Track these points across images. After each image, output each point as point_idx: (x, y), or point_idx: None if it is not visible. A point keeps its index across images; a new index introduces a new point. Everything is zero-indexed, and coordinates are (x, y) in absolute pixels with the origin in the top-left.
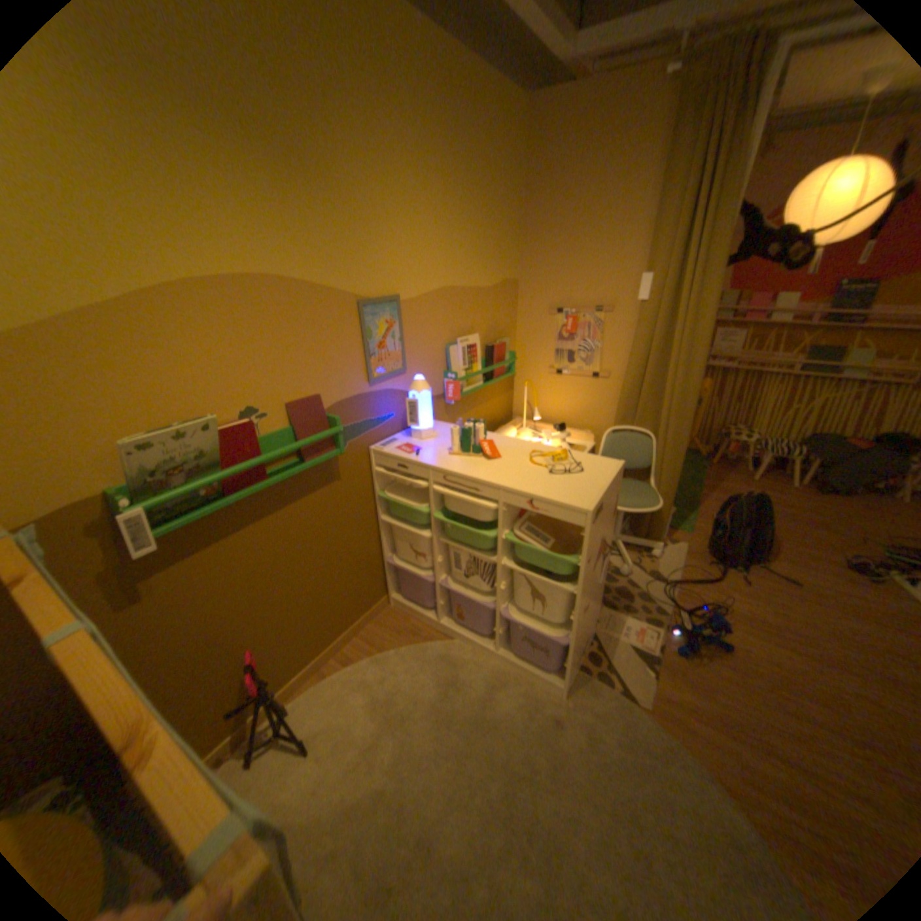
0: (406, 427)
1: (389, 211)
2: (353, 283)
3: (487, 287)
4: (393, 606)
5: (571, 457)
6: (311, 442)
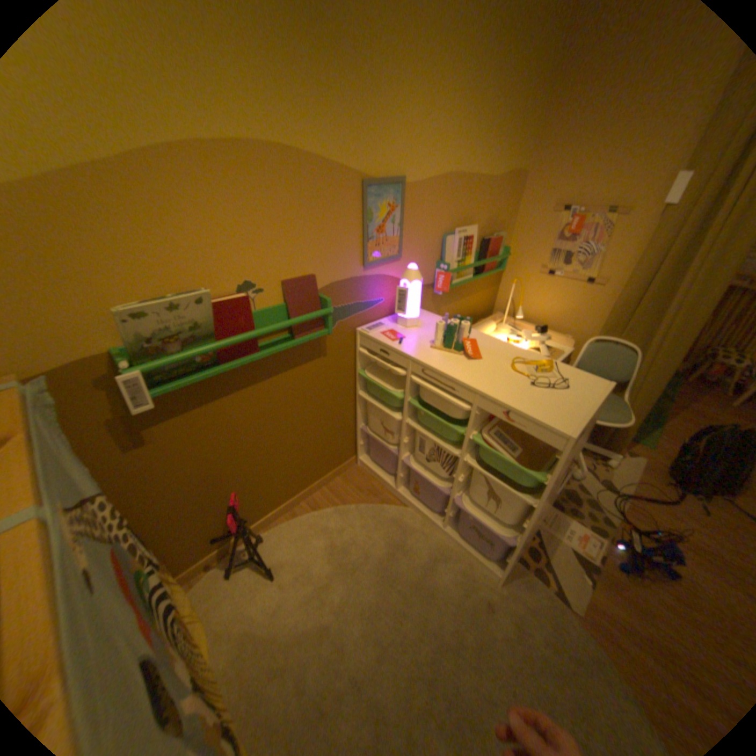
0: (393, 312)
1: (409, 78)
2: (361, 160)
3: (496, 176)
4: (360, 466)
5: (556, 369)
6: (301, 321)
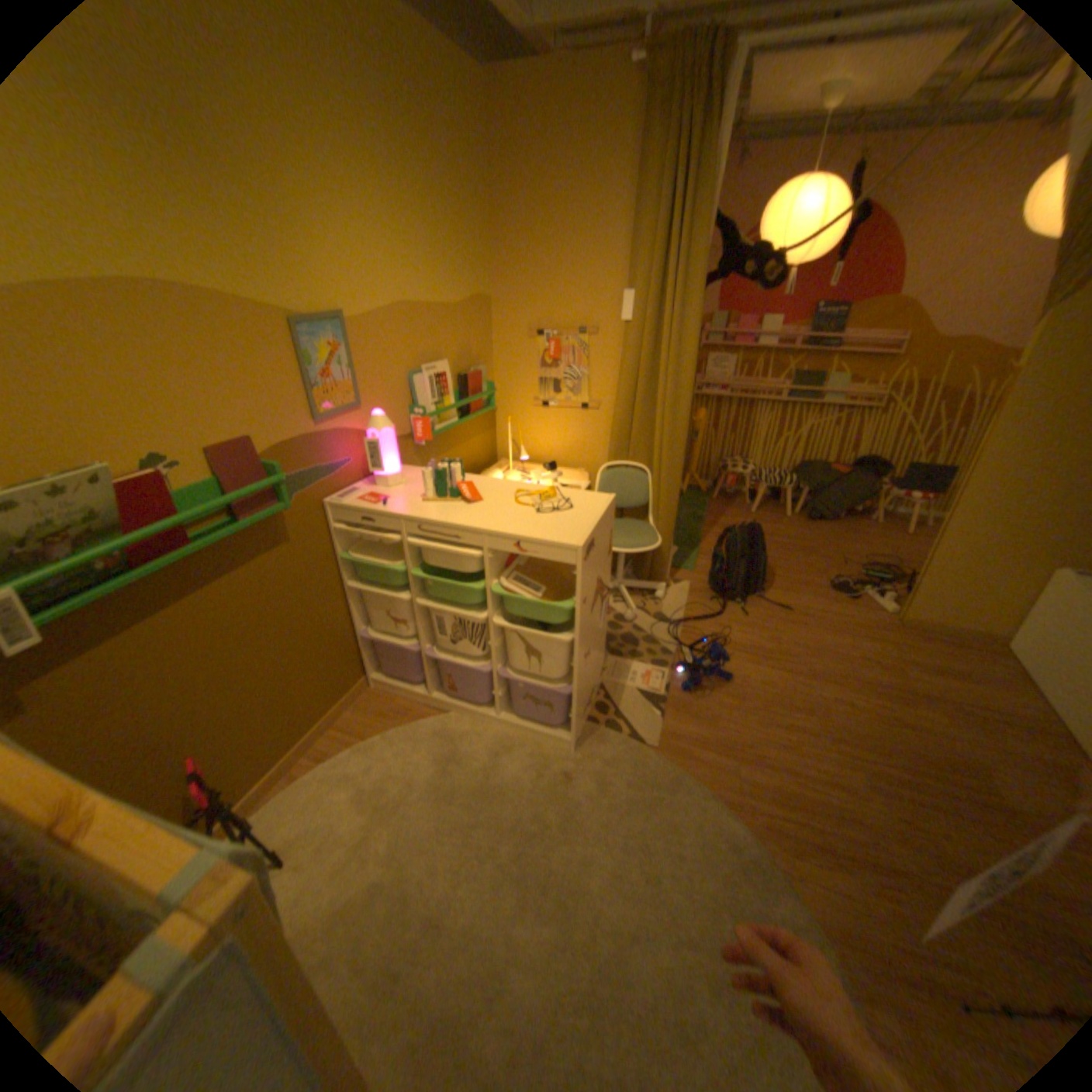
0: (368, 474)
1: (318, 204)
2: (280, 295)
3: (453, 304)
4: (373, 687)
5: (559, 495)
6: (244, 495)
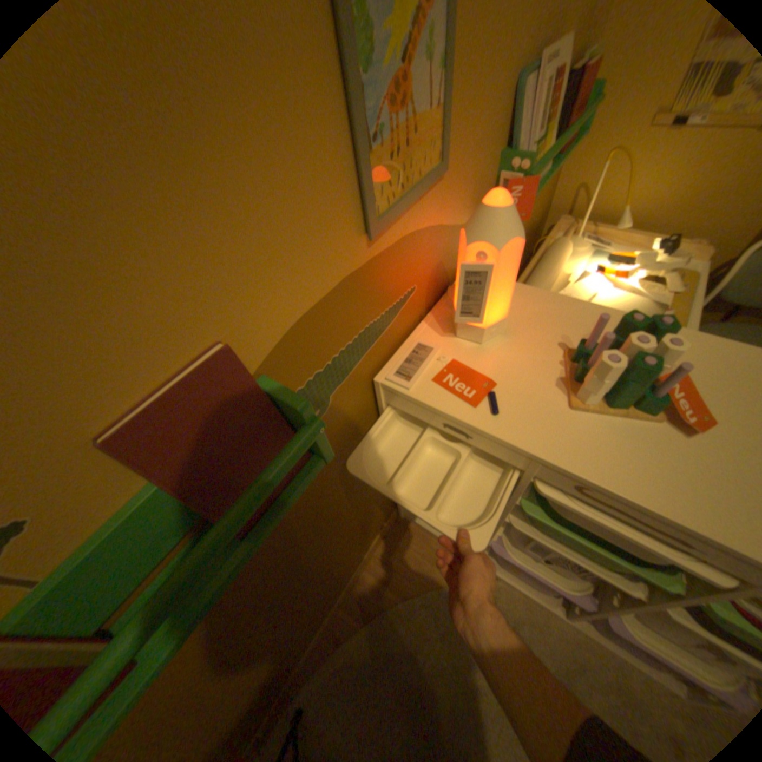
0: (434, 299)
1: None
2: None
3: None
4: (404, 518)
5: None
6: (236, 528)
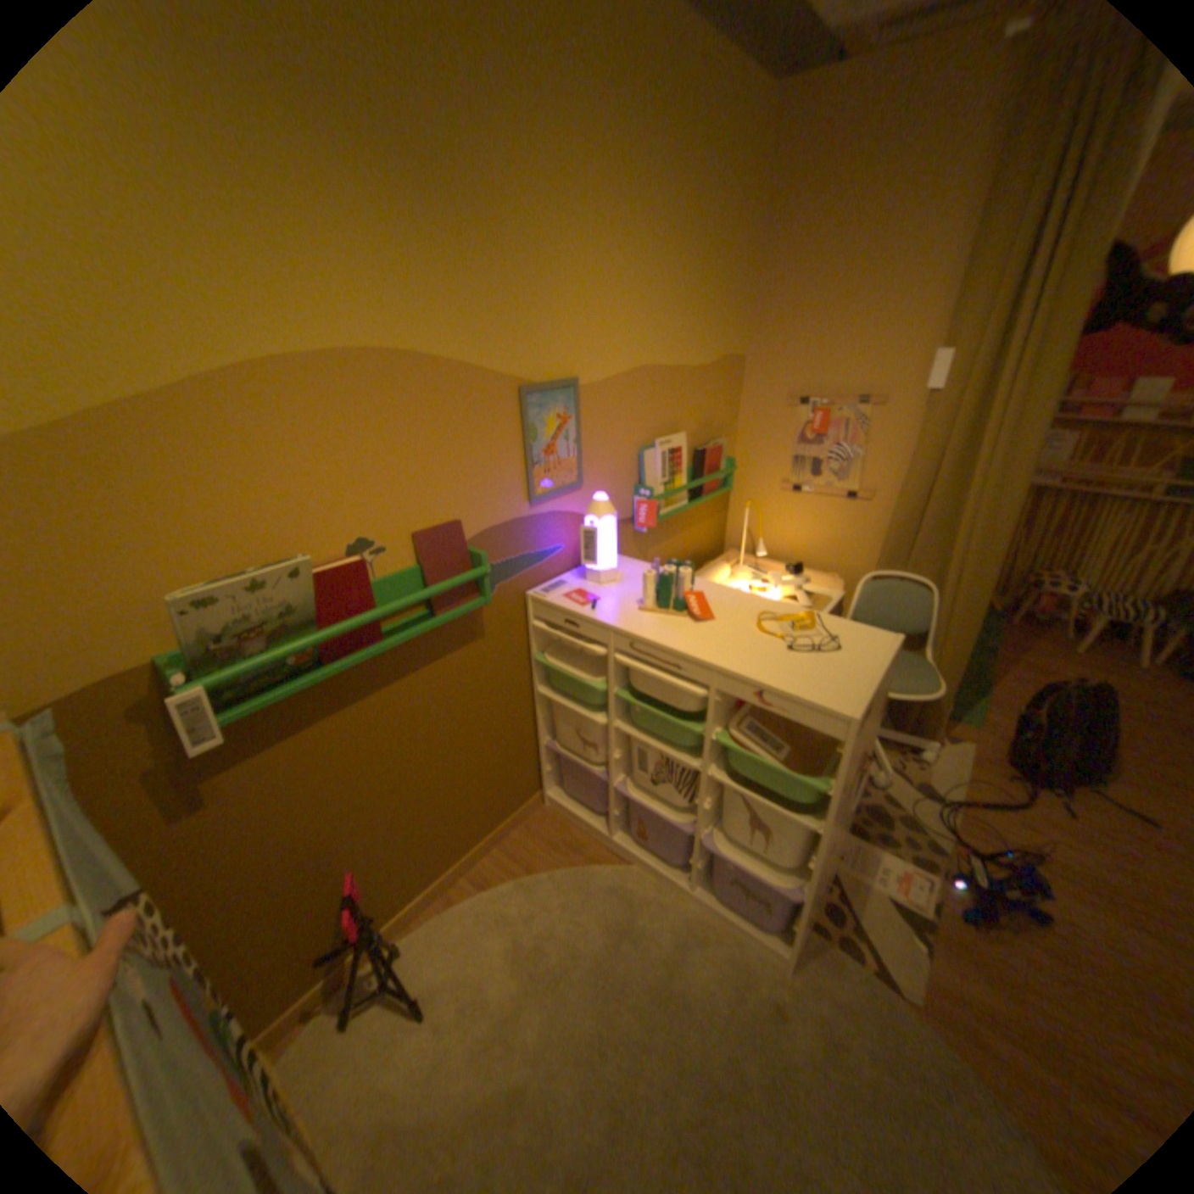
0: (579, 563)
1: (571, 255)
2: (515, 360)
3: (702, 366)
4: (549, 807)
5: (821, 624)
6: (445, 589)
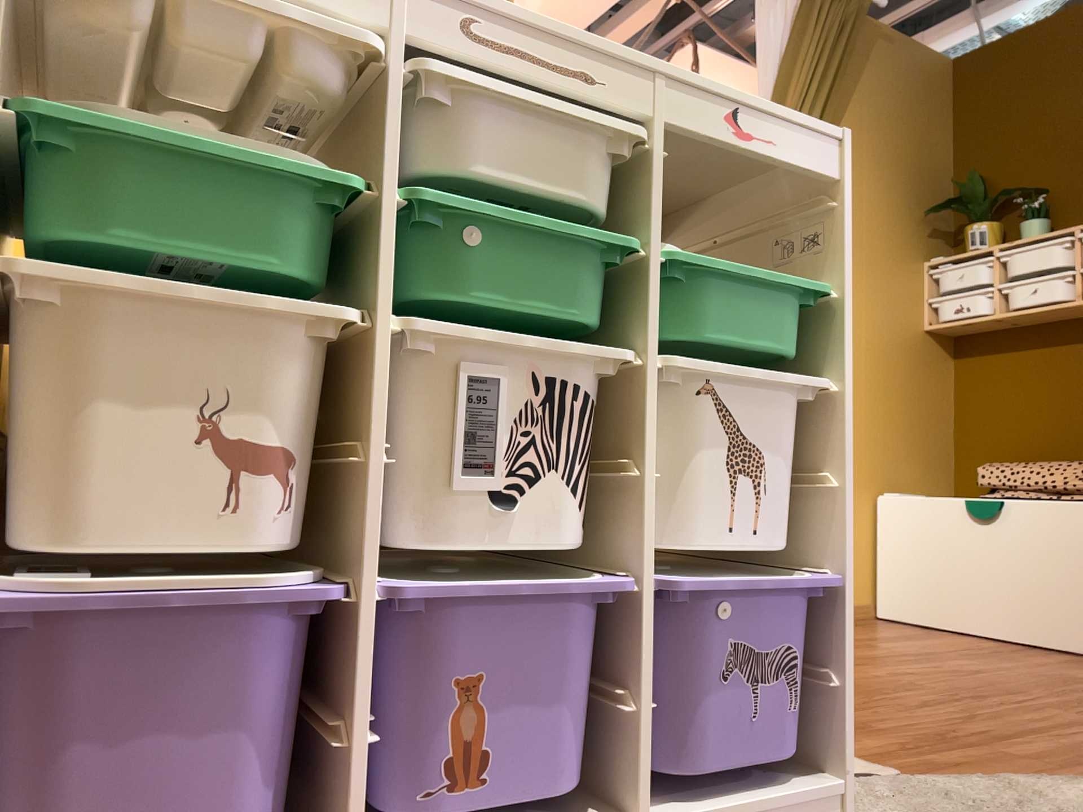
0: None
1: None
2: None
3: None
4: None
5: None
6: None
